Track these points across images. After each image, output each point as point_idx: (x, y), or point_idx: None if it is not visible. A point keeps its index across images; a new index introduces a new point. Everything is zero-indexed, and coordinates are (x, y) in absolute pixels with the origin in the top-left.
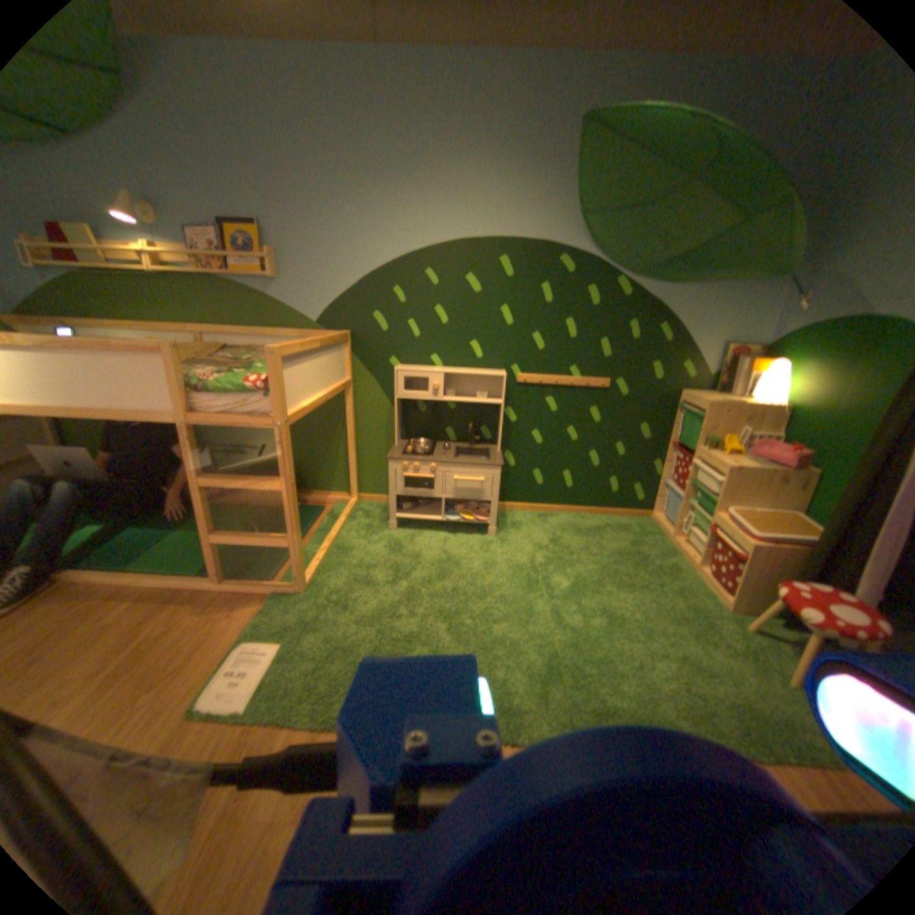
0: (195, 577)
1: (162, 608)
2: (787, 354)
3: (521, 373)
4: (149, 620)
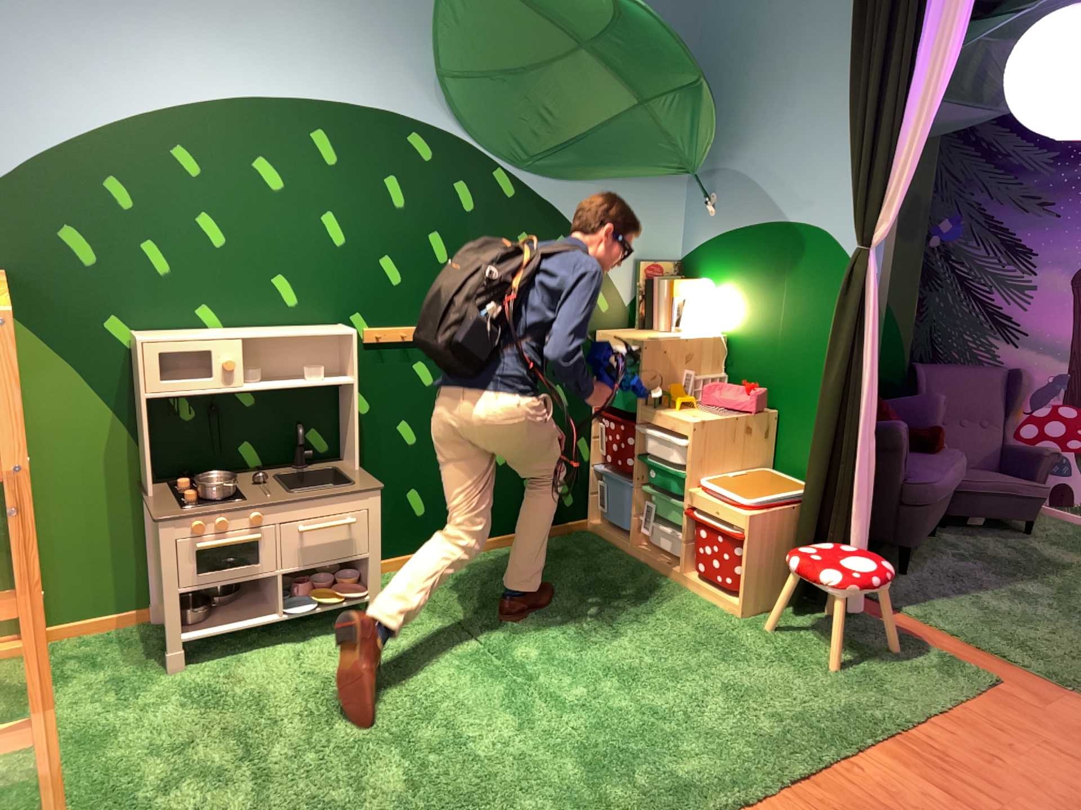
0: None
1: None
2: (706, 275)
3: (376, 329)
4: None
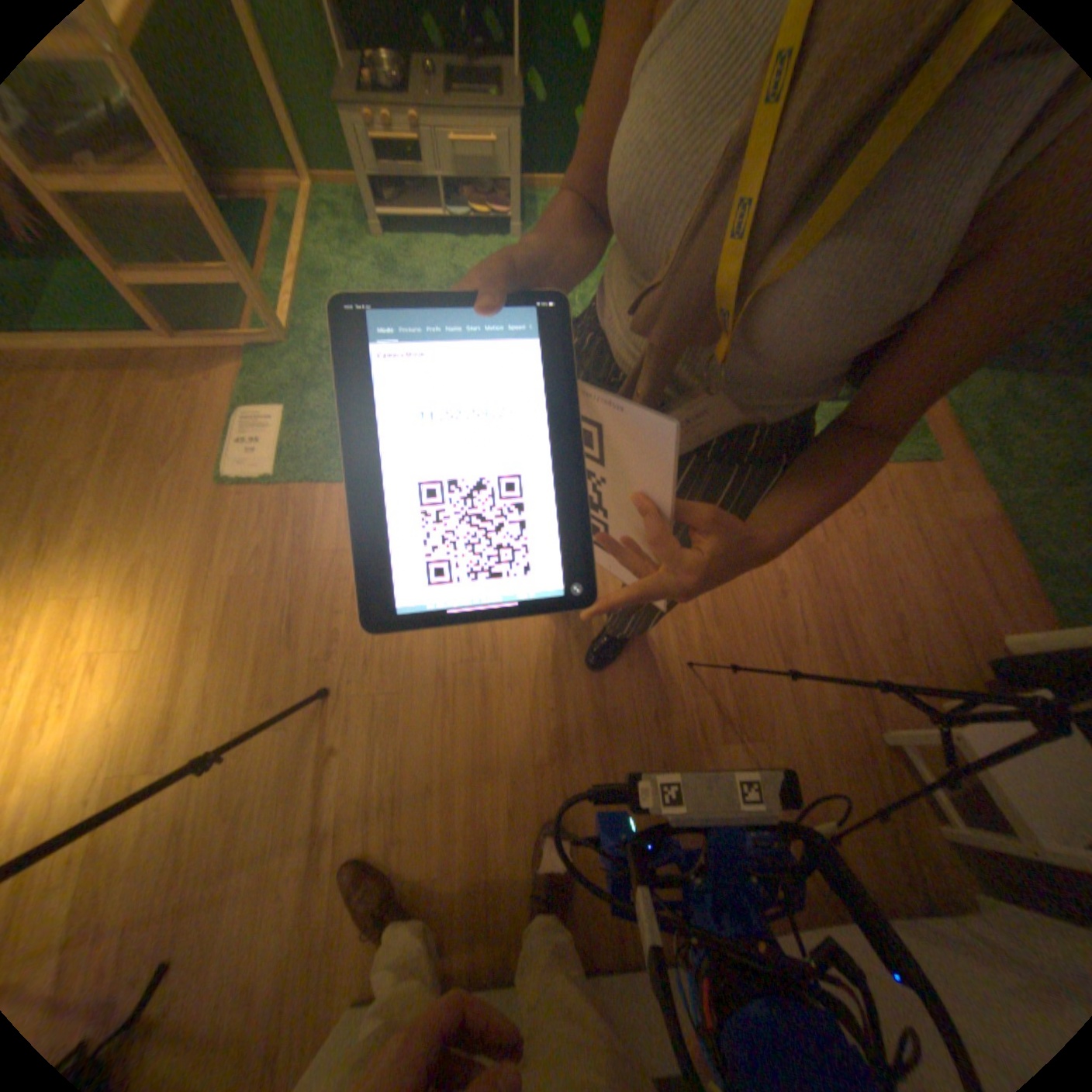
0: (137, 334)
1: (120, 377)
2: None
3: None
4: (113, 392)
